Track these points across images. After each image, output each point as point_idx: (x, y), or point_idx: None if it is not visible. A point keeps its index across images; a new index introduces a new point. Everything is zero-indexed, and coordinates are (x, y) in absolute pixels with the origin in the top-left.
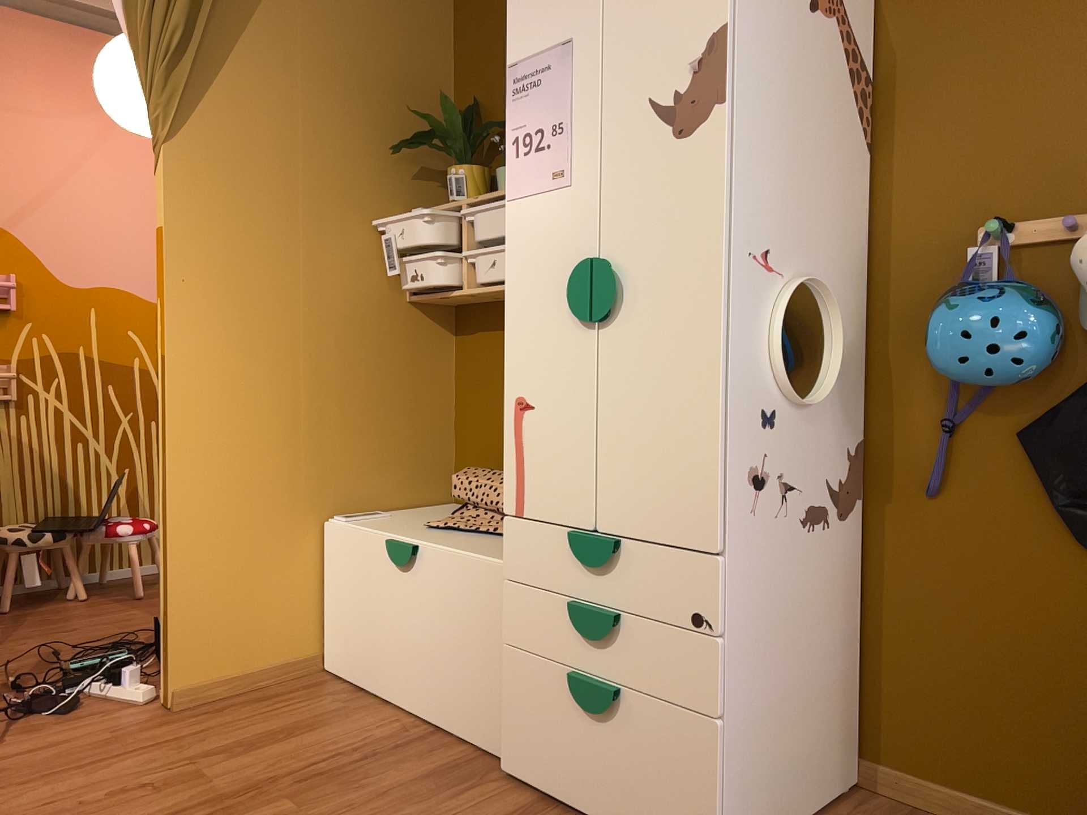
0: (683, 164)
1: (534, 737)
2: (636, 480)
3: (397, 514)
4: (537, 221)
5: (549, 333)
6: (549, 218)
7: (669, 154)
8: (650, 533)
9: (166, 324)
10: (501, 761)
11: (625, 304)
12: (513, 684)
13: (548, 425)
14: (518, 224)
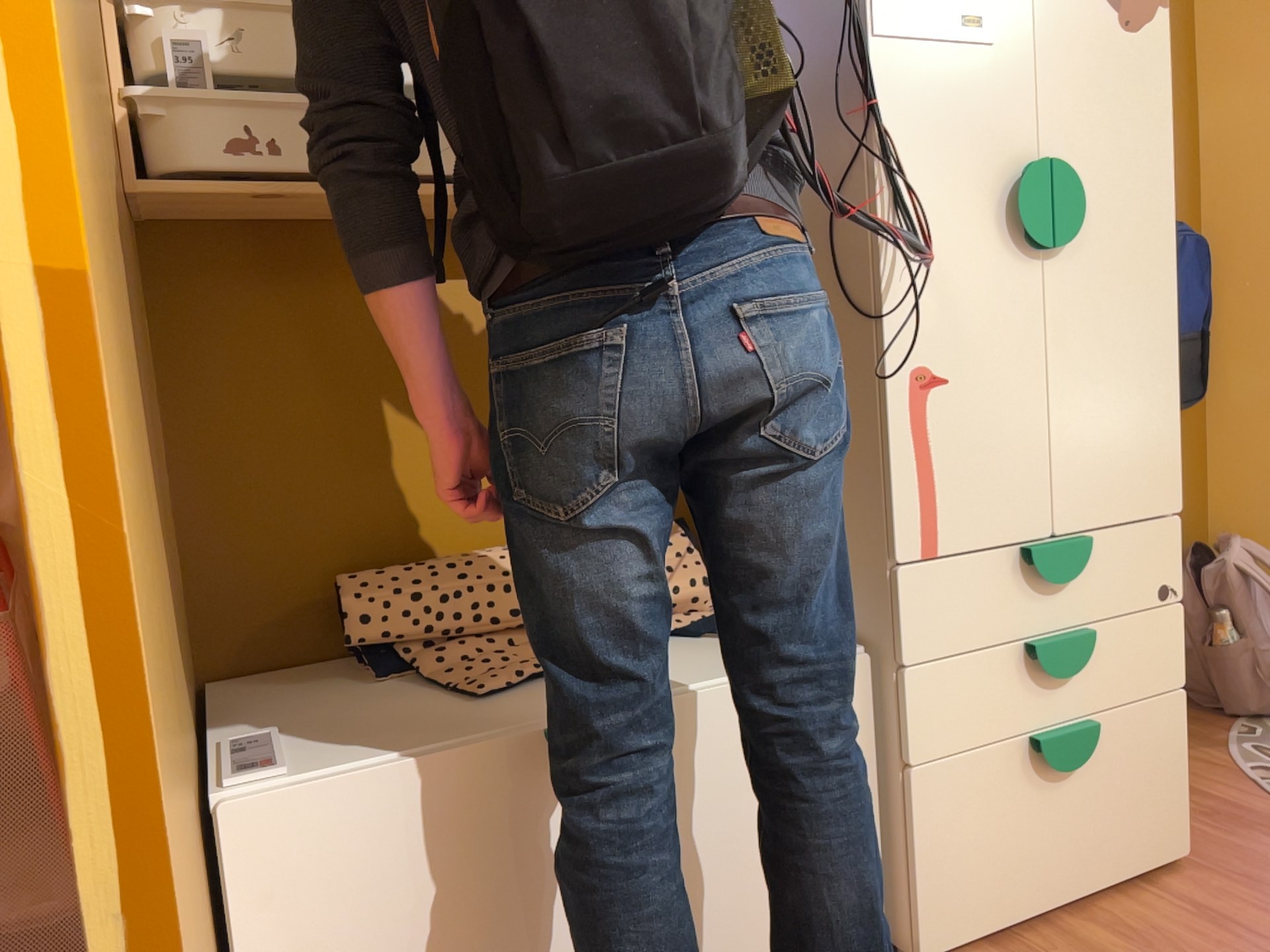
0: (1133, 65)
1: (978, 867)
2: (1100, 454)
3: (279, 725)
4: (940, 87)
5: (970, 267)
6: (962, 88)
7: (1118, 47)
8: (1117, 513)
9: (41, 141)
10: (923, 948)
11: (1082, 229)
12: (940, 816)
13: (977, 405)
14: (902, 85)
